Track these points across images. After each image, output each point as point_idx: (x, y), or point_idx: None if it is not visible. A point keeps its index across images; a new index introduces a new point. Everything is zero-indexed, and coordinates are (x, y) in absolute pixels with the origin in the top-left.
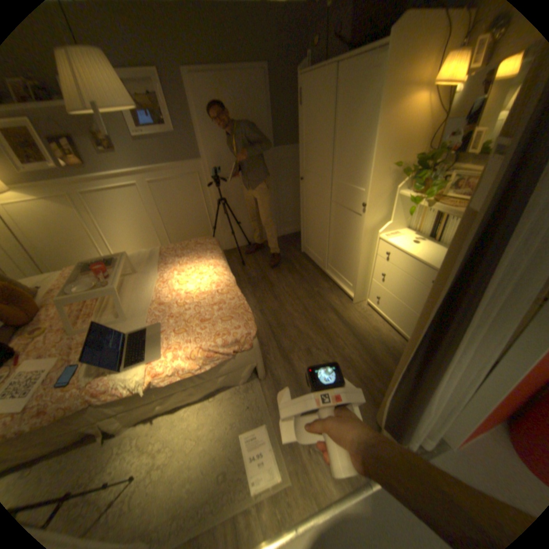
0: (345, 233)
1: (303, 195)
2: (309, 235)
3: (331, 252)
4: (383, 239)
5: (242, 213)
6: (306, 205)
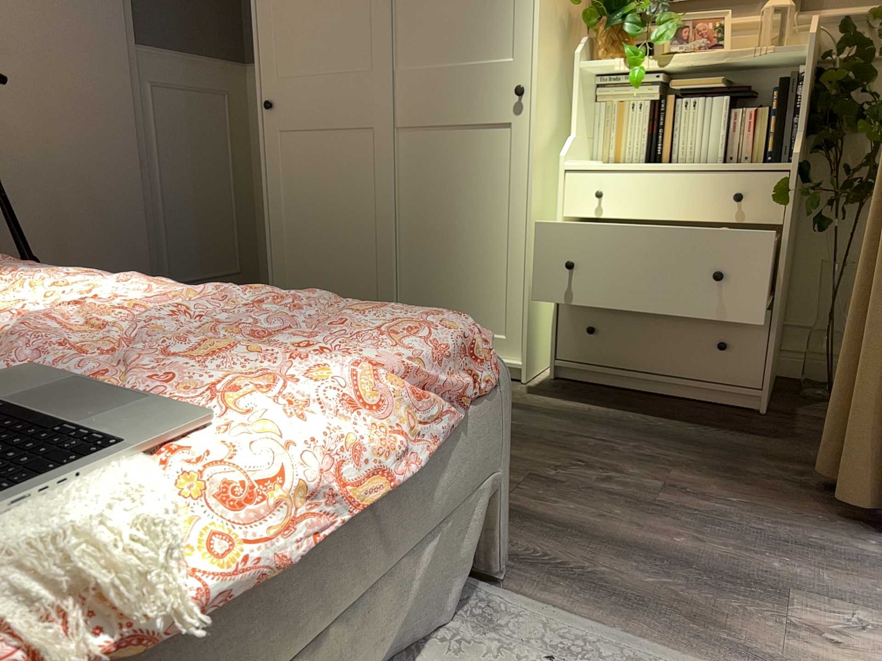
0: (460, 199)
1: (277, 155)
2: (312, 269)
3: (410, 278)
4: (576, 170)
5: (37, 235)
6: (292, 181)
